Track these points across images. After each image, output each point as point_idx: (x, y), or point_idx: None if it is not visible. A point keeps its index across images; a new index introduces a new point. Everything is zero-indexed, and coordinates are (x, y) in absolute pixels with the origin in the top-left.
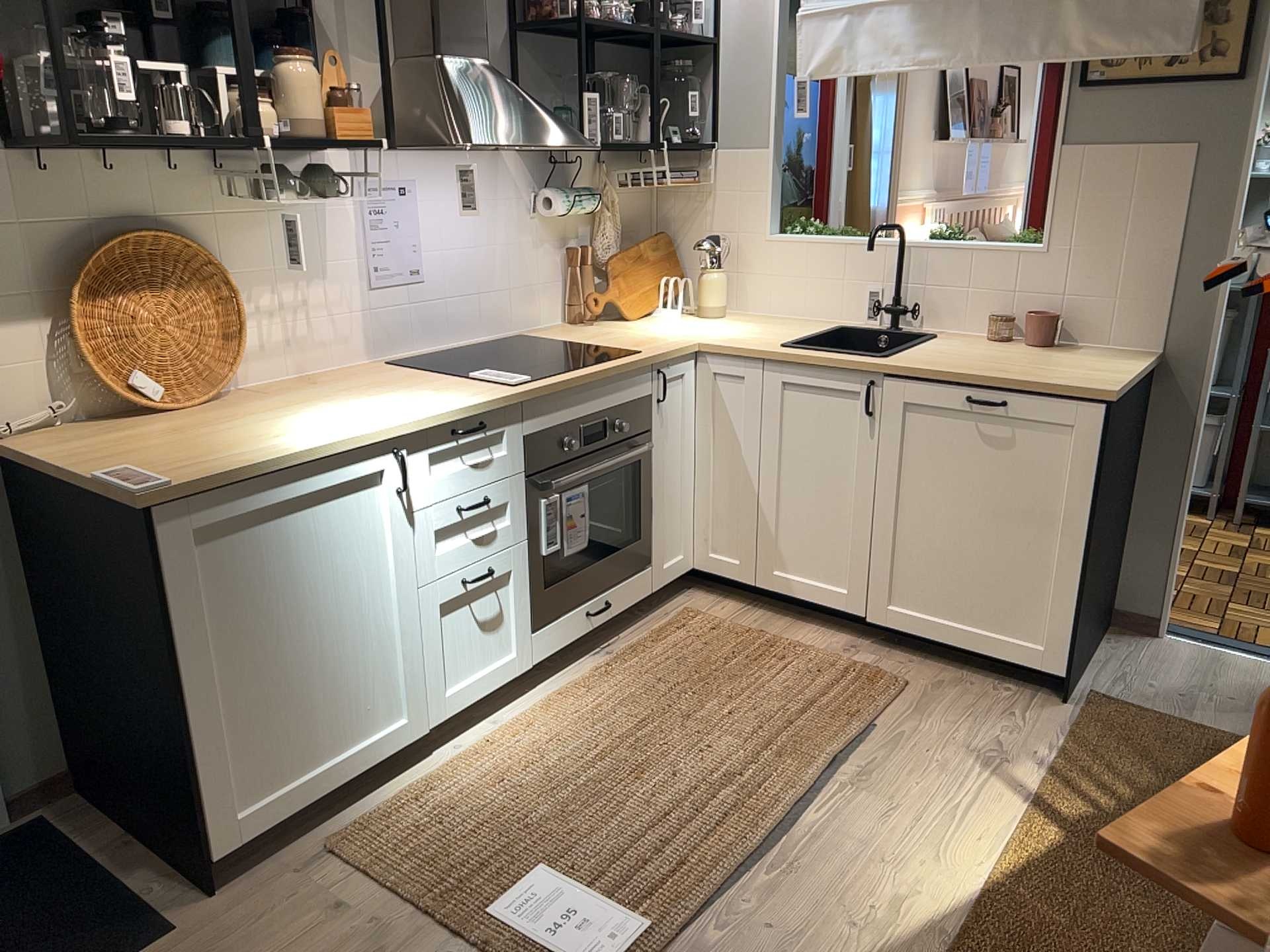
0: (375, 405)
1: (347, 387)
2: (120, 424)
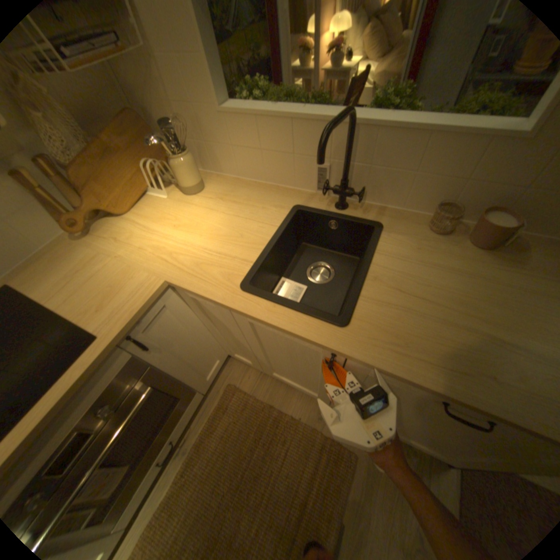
0: None
1: None
2: None
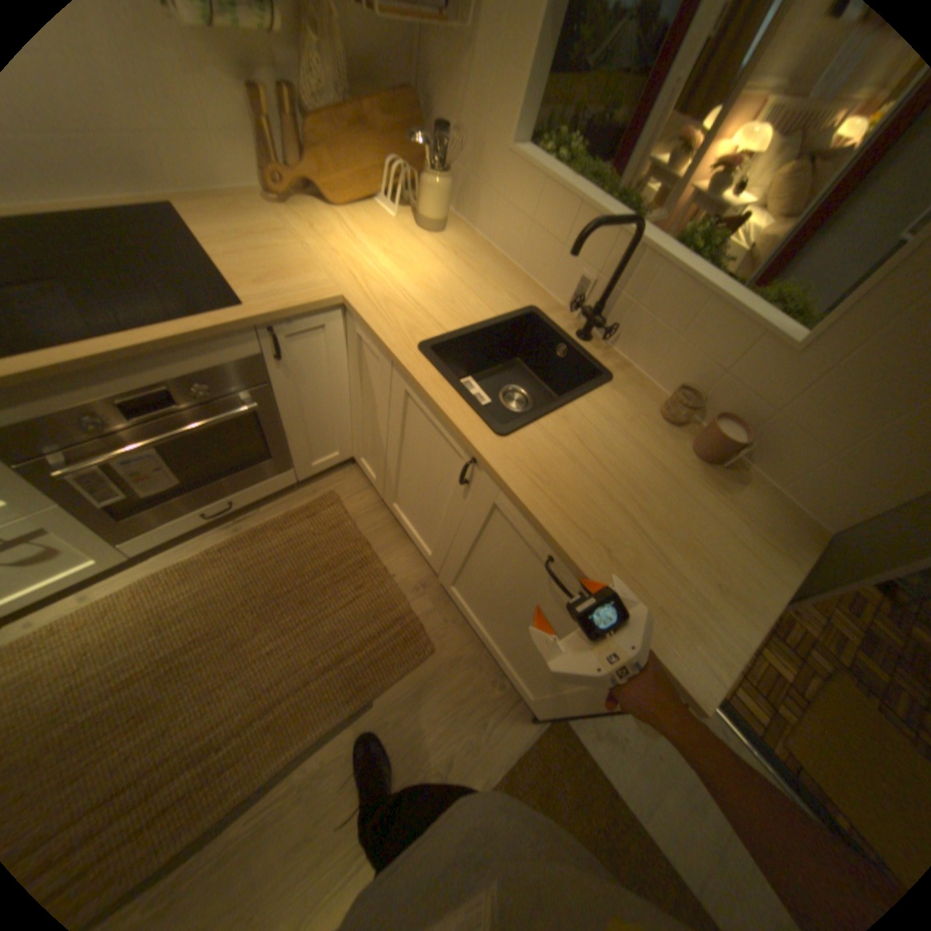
0: None
1: None
2: None
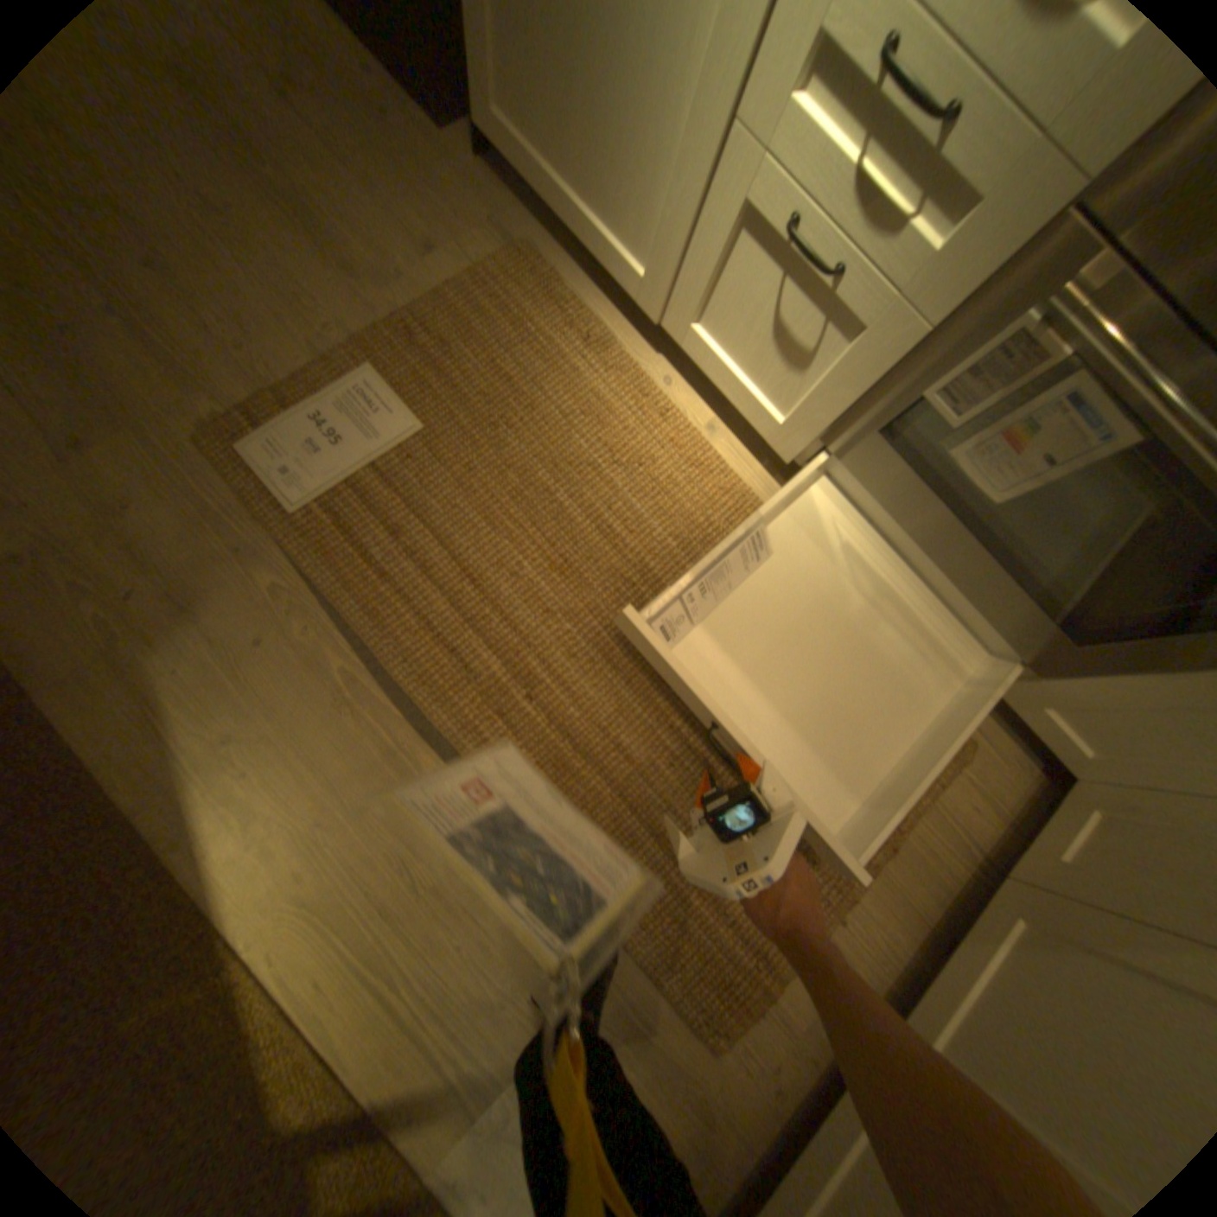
0: None
1: None
2: None
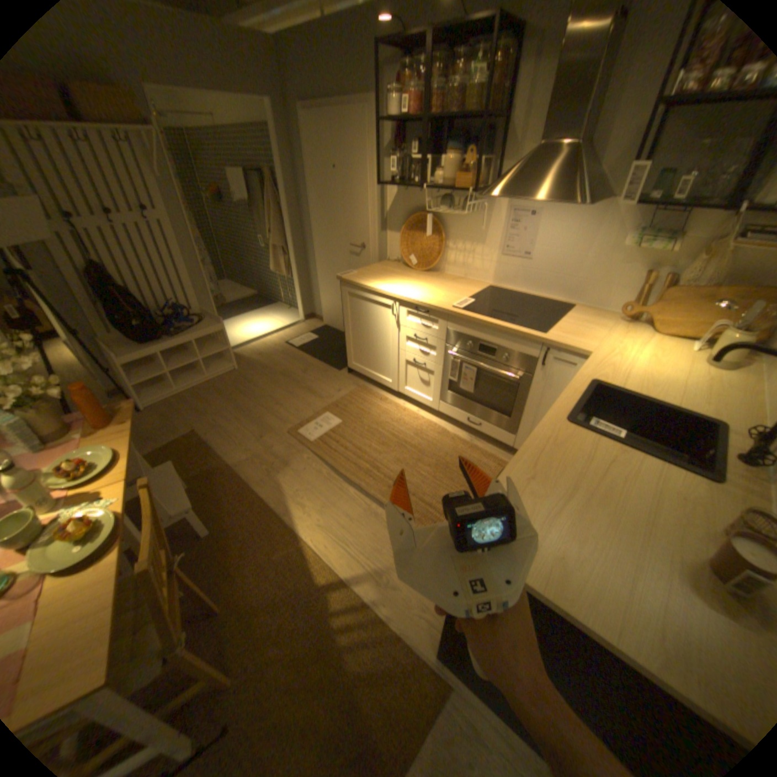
0: (420, 289)
1: (449, 284)
2: (401, 267)
